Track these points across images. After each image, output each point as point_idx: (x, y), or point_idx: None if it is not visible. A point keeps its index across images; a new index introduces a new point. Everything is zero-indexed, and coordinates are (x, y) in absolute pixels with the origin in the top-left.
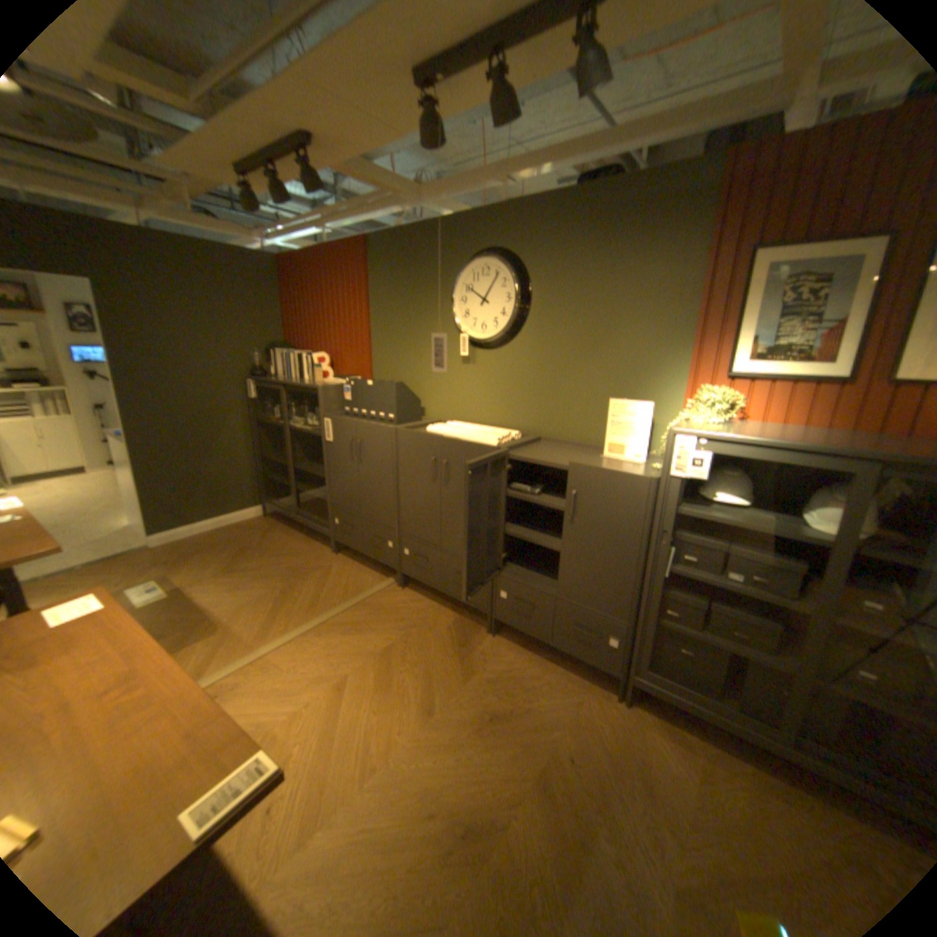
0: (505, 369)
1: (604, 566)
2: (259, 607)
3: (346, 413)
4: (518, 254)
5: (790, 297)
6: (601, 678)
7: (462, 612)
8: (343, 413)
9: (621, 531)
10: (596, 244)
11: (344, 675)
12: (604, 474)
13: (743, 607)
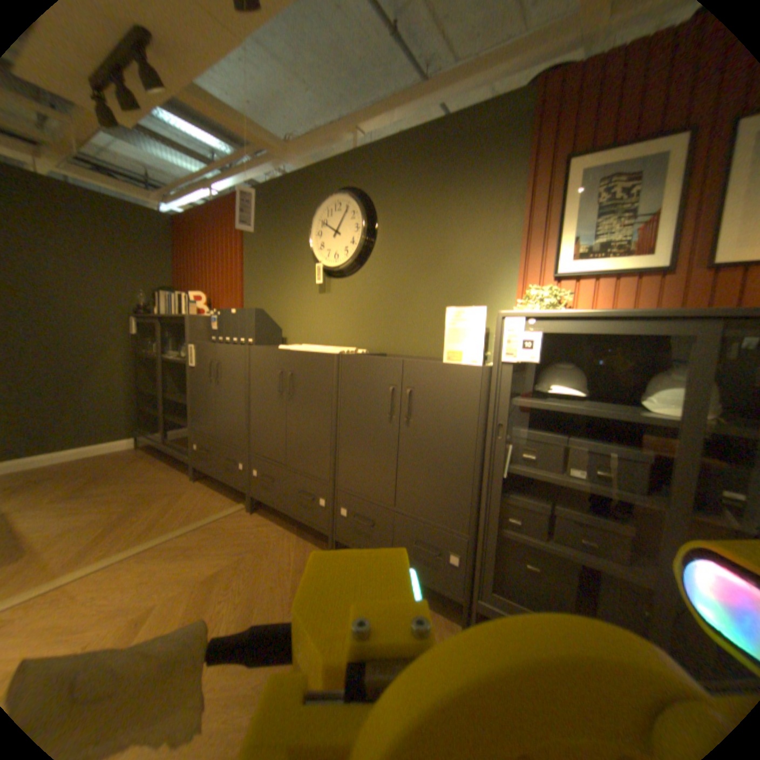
0: (356, 293)
1: (442, 469)
2: (88, 531)
3: (214, 342)
4: (366, 189)
5: (606, 196)
6: (447, 603)
7: (308, 535)
8: (211, 341)
9: (457, 426)
10: (431, 173)
11: (153, 605)
12: (438, 366)
13: (590, 509)
